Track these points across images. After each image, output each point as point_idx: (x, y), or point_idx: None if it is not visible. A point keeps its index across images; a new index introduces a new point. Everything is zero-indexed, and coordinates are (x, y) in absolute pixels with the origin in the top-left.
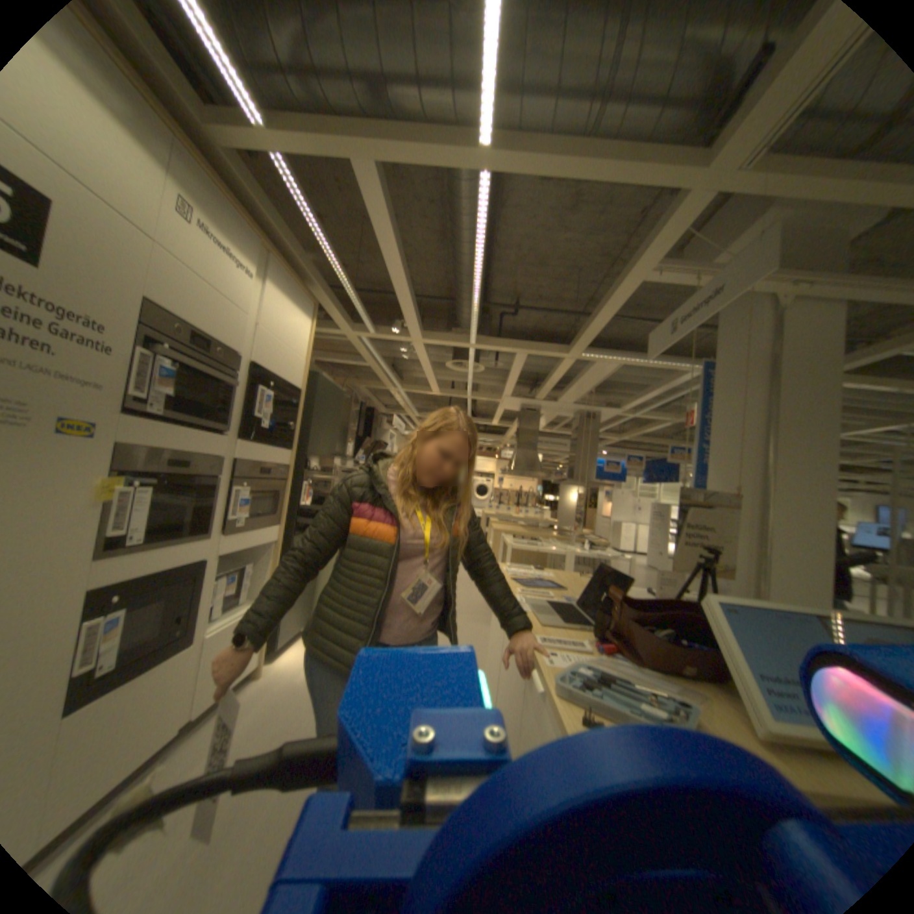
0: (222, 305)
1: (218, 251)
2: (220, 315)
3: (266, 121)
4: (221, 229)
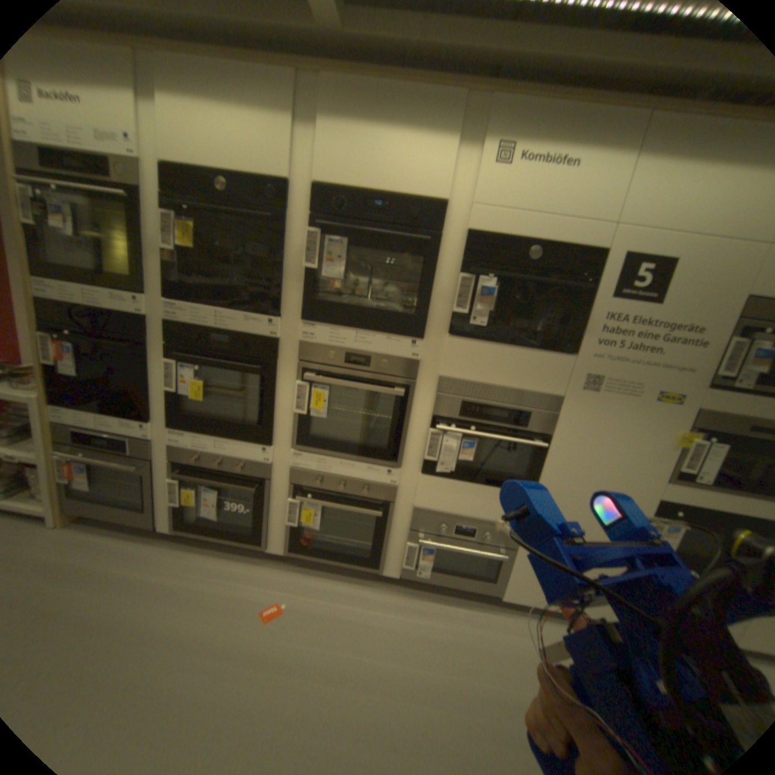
0: None
1: None
2: None
3: None
4: None
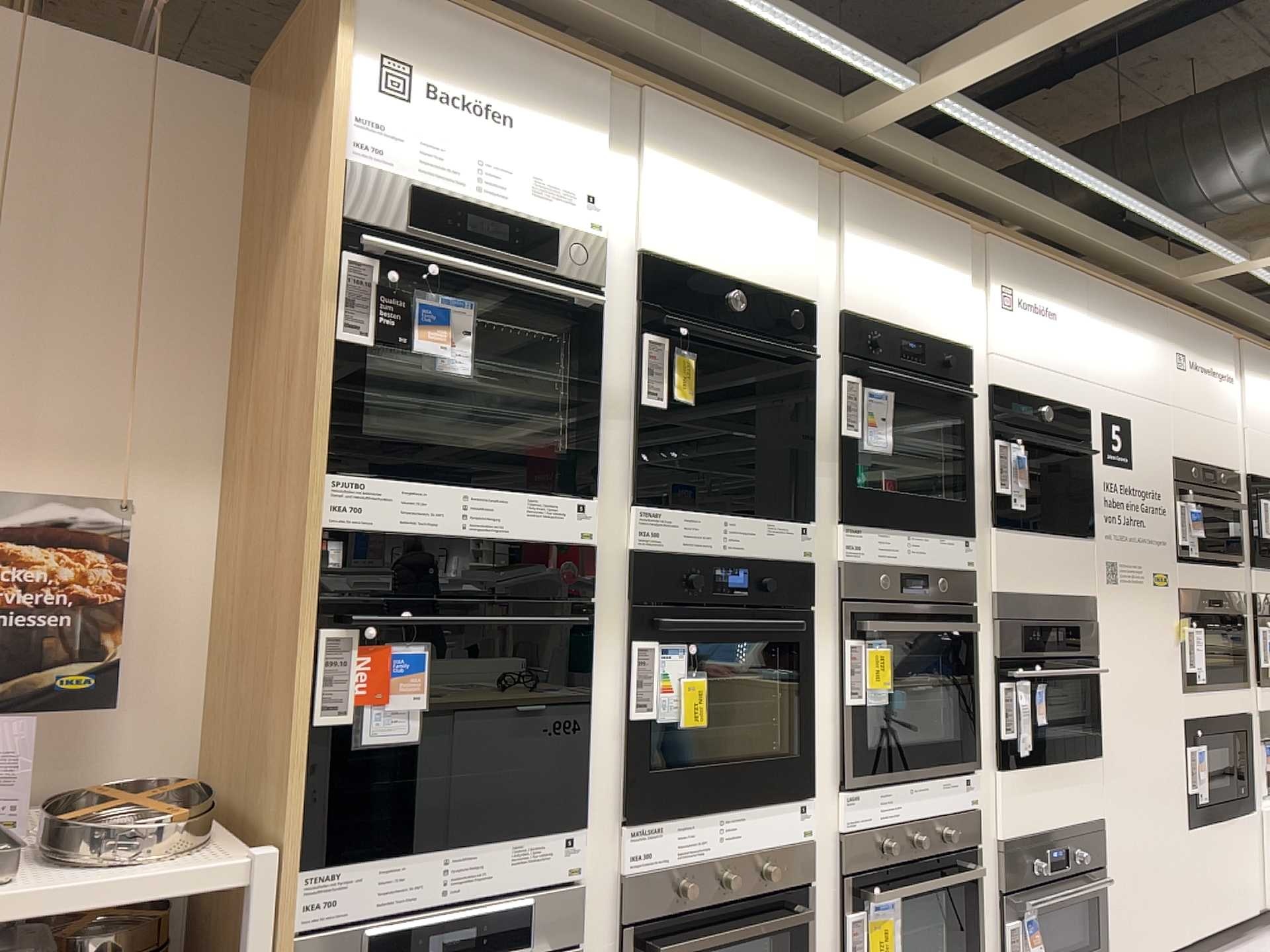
0: (1213, 427)
1: (1201, 378)
2: (1214, 439)
3: (1244, 255)
4: (1200, 354)
